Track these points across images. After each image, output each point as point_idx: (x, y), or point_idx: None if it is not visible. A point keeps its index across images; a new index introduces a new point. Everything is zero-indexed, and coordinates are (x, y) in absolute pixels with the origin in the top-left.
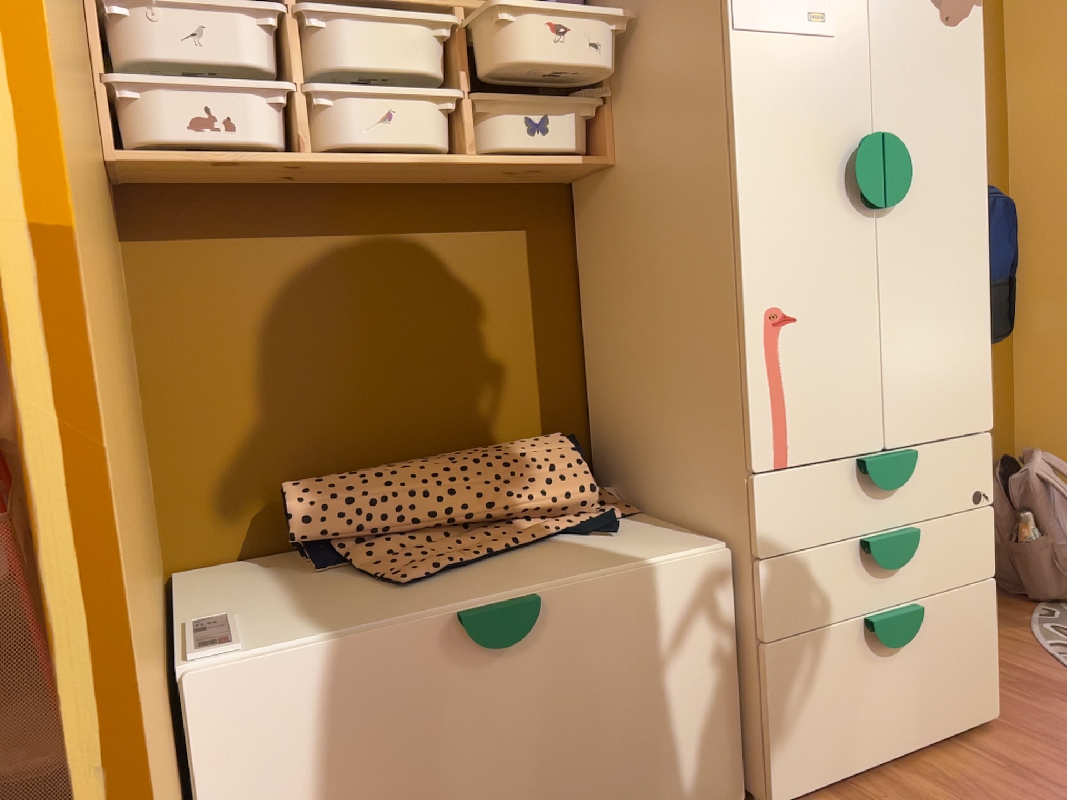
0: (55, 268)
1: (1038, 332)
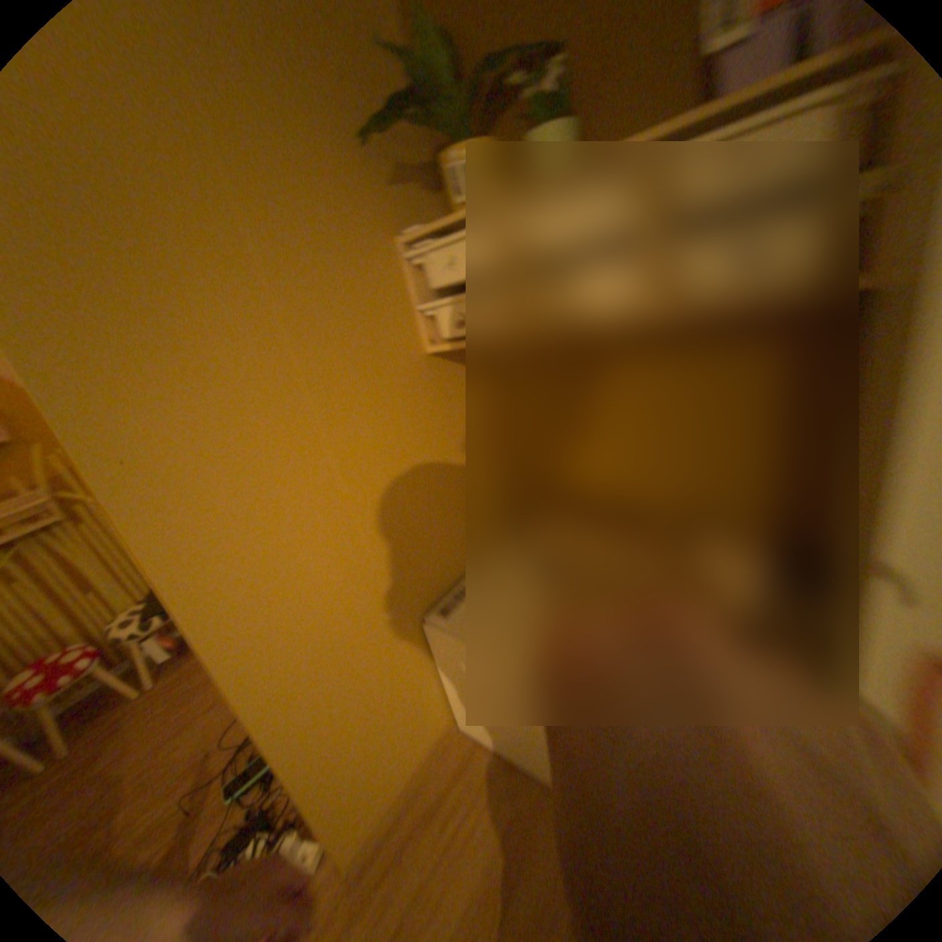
0: (162, 586)
1: None
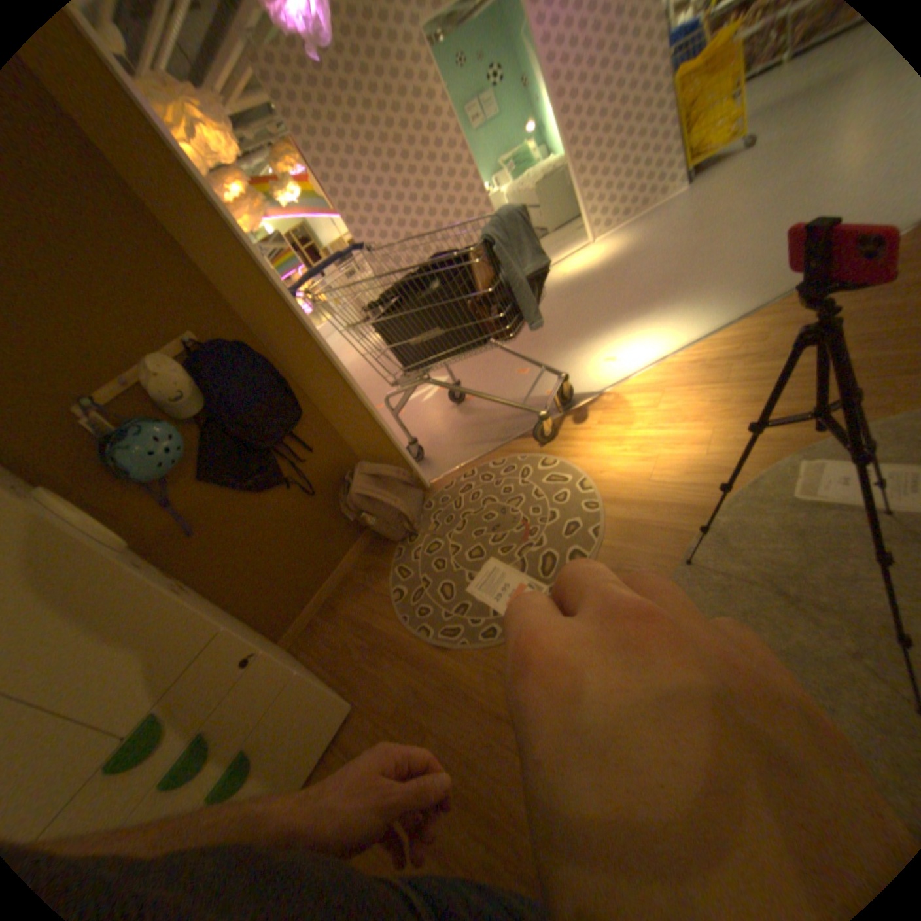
0: None
1: (325, 396)
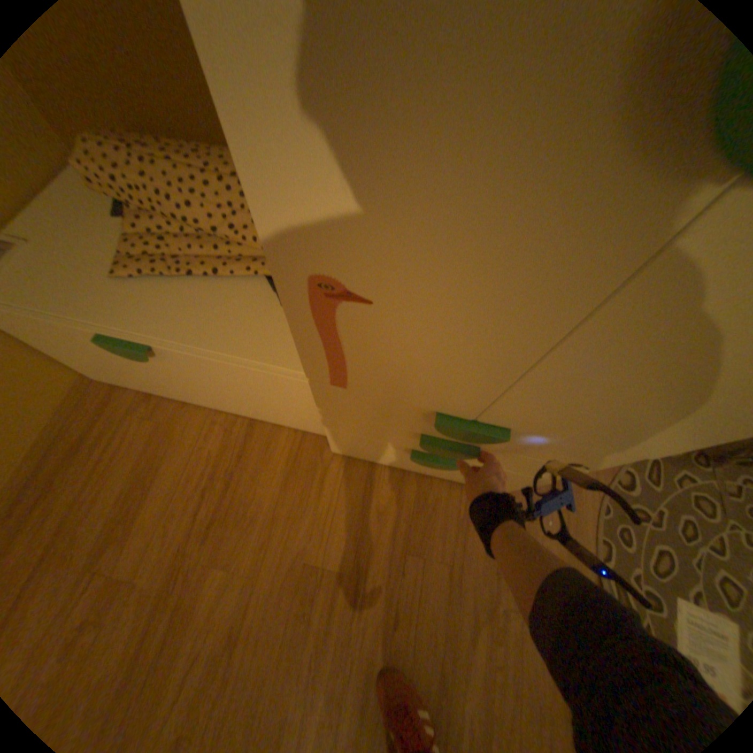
0: None
1: None
